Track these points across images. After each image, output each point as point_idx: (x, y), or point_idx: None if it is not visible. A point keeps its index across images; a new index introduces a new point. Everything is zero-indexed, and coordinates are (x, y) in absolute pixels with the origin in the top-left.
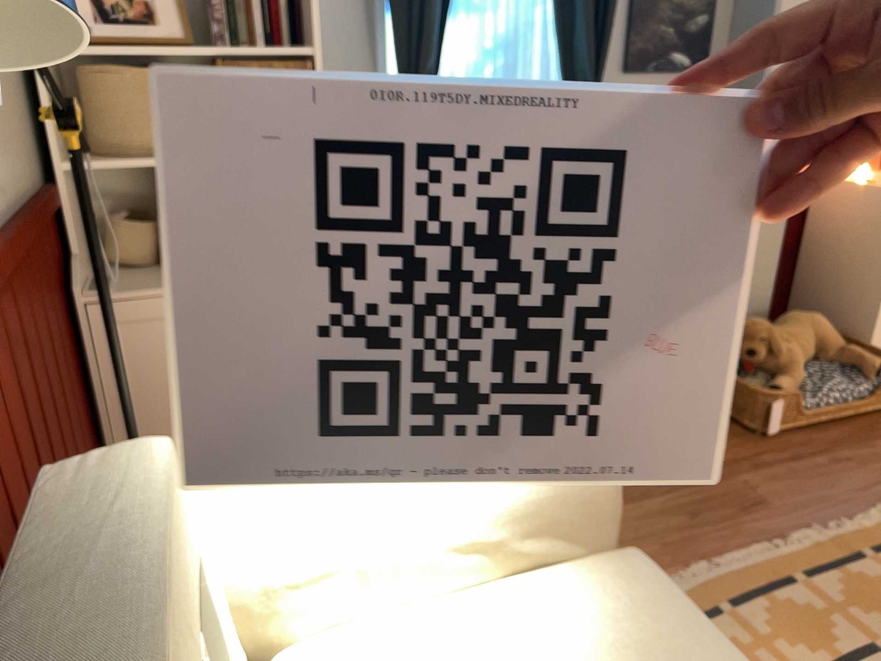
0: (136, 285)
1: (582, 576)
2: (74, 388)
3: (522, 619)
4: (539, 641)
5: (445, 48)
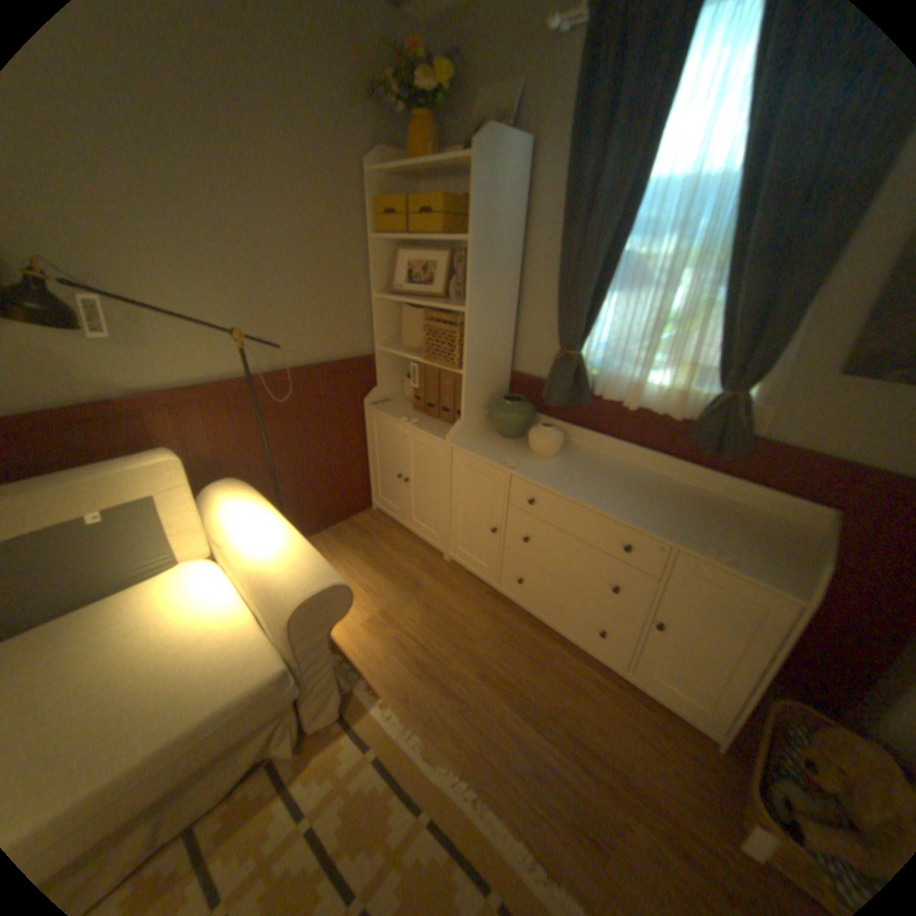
0: (388, 409)
1: (253, 647)
2: (347, 440)
3: (216, 629)
4: (199, 638)
5: (600, 317)
